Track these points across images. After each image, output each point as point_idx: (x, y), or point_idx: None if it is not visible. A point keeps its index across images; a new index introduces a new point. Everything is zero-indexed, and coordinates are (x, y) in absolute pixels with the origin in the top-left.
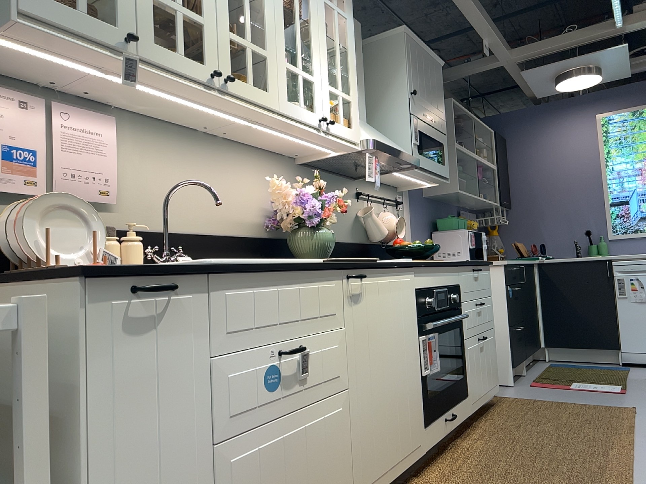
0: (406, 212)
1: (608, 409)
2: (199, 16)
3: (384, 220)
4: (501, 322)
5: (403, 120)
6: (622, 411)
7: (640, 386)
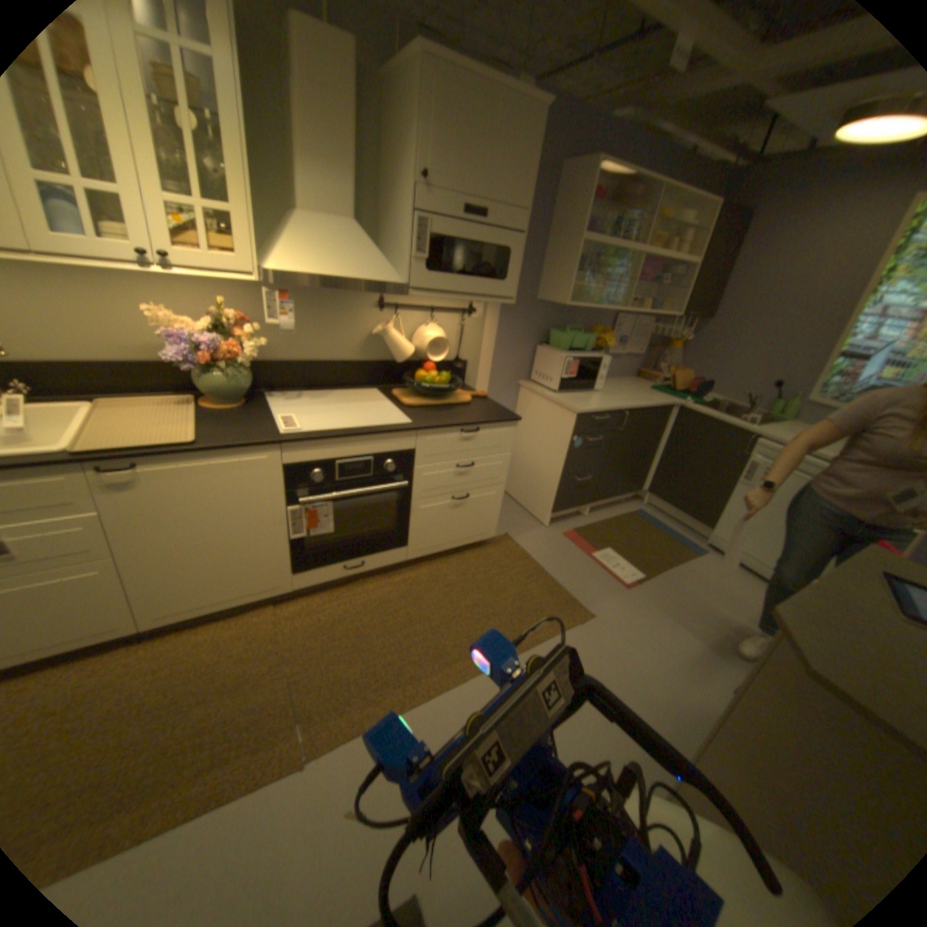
0: (485, 321)
1: (566, 606)
2: None
3: (419, 338)
4: (556, 469)
5: (407, 218)
6: (575, 615)
7: (665, 588)
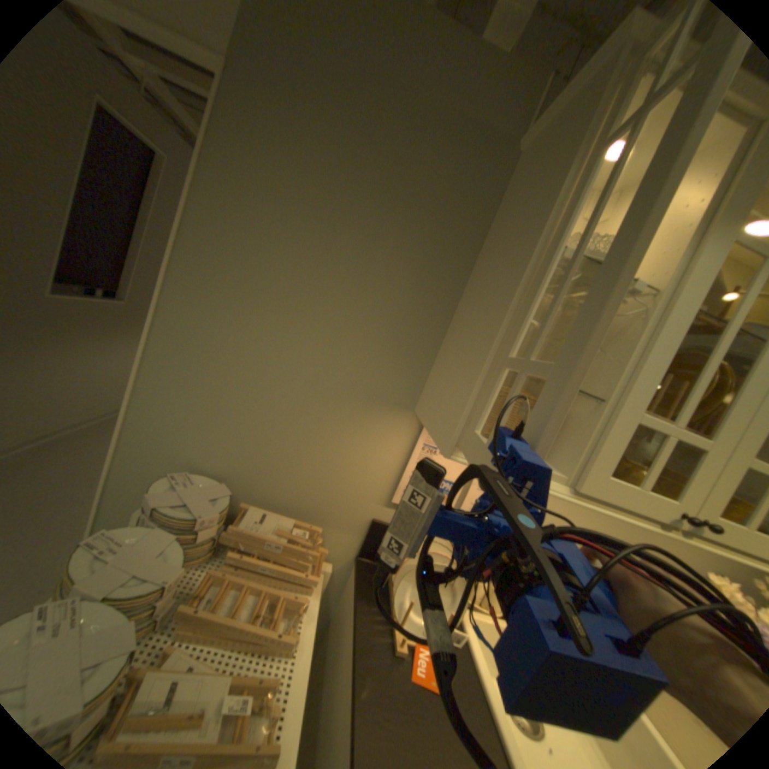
0: None
1: None
2: (711, 440)
3: None
4: None
5: None
6: None
7: None
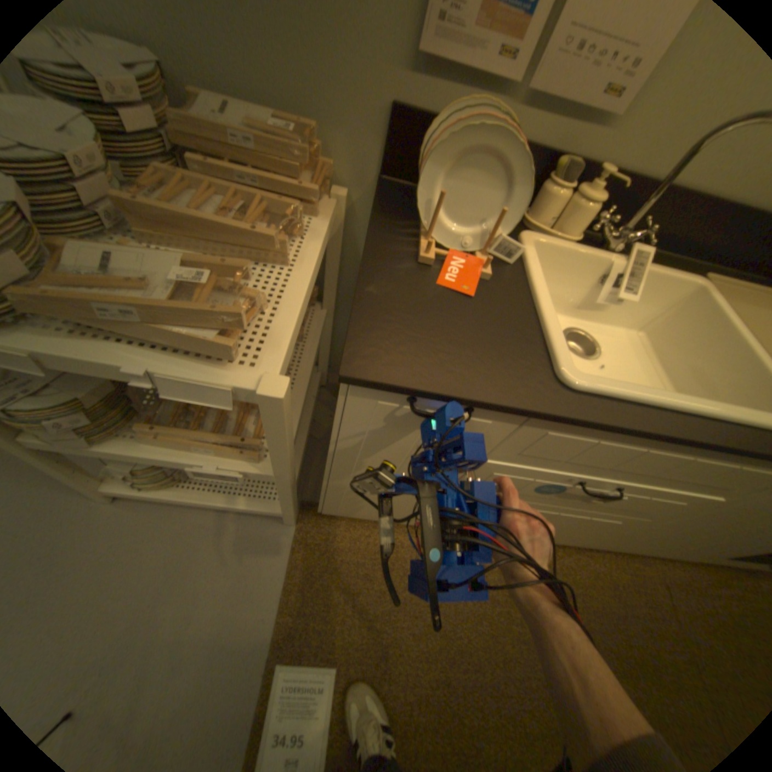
0: None
1: None
2: None
3: None
4: None
5: None
6: None
7: None
